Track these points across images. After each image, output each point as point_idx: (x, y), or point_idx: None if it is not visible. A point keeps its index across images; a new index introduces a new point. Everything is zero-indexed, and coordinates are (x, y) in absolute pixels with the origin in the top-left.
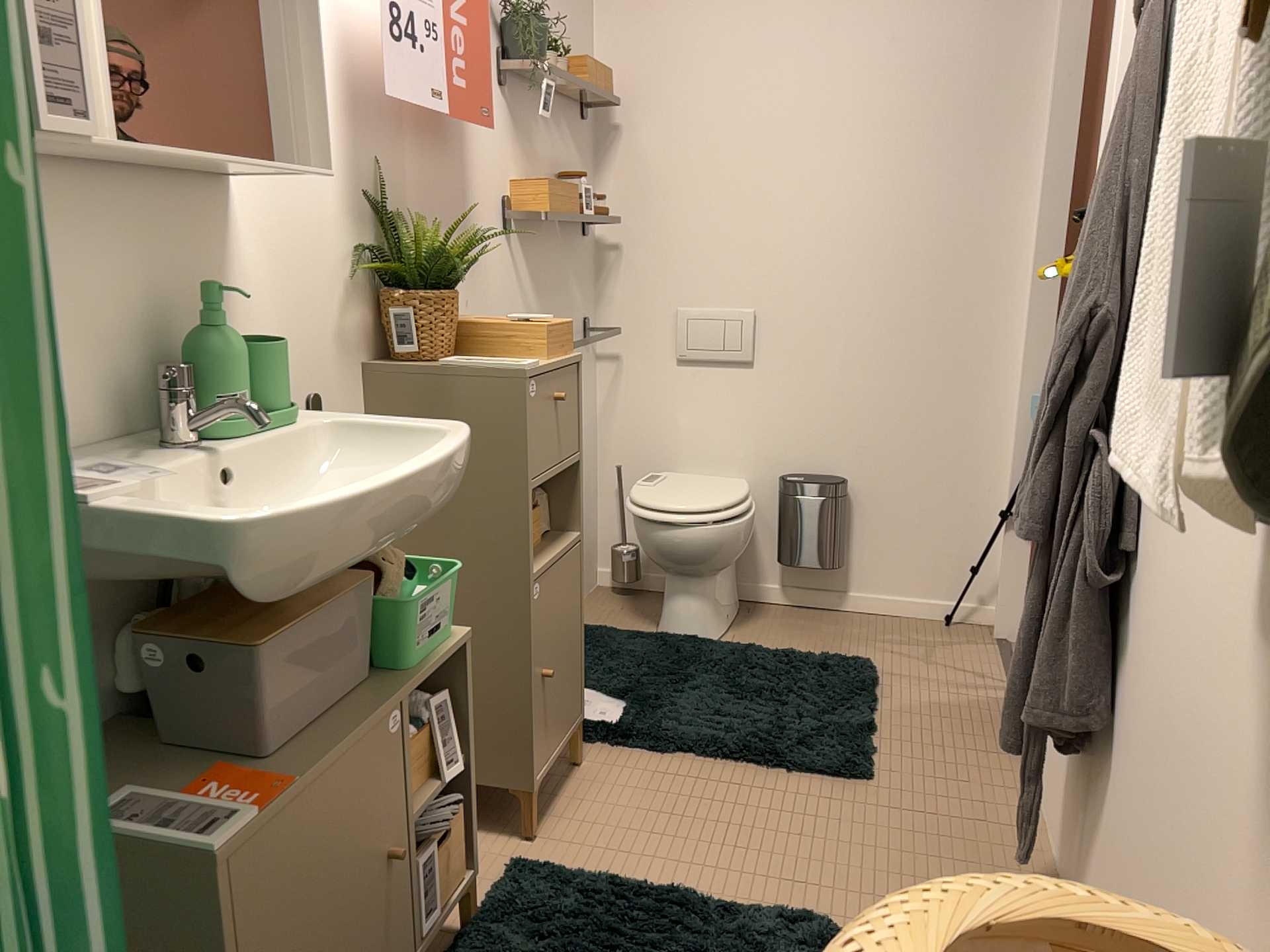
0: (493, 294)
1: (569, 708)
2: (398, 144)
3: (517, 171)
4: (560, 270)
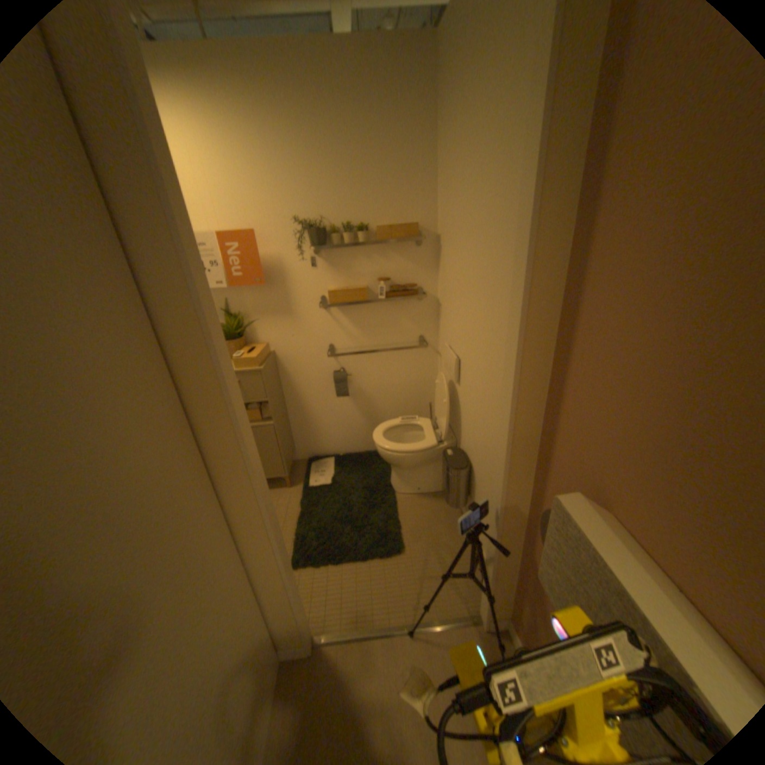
0: (313, 332)
1: (269, 470)
2: (237, 292)
3: (333, 283)
4: (386, 318)
